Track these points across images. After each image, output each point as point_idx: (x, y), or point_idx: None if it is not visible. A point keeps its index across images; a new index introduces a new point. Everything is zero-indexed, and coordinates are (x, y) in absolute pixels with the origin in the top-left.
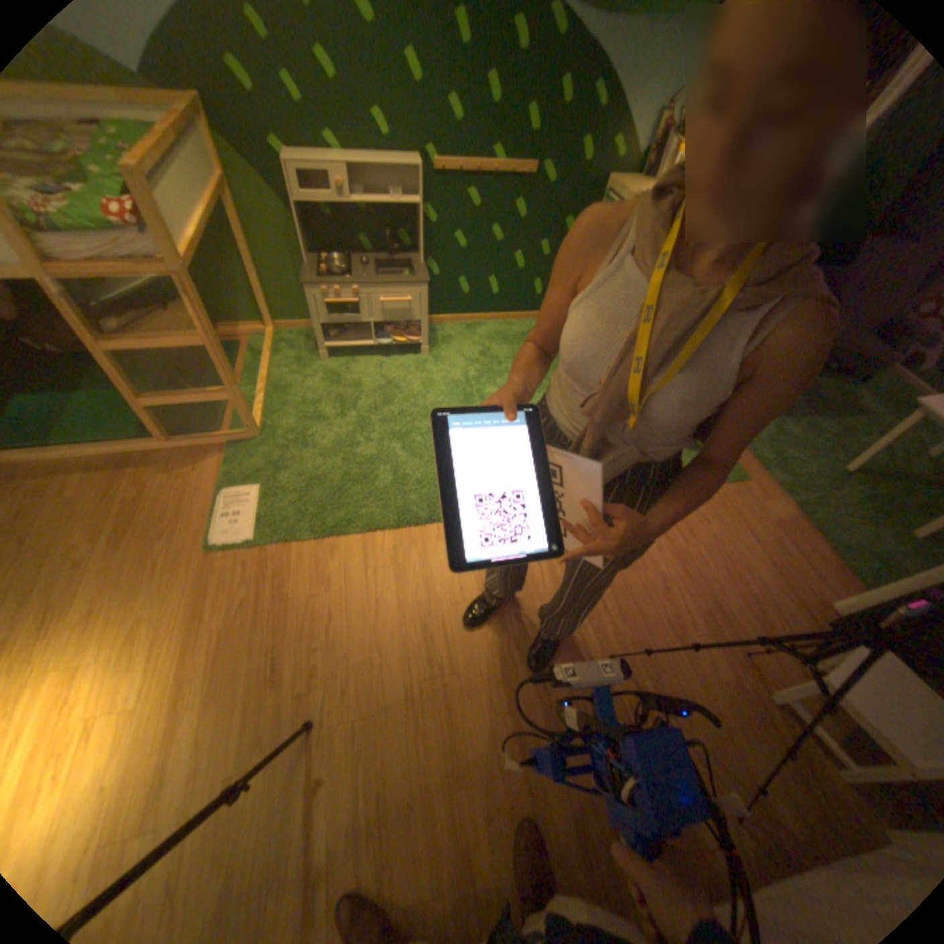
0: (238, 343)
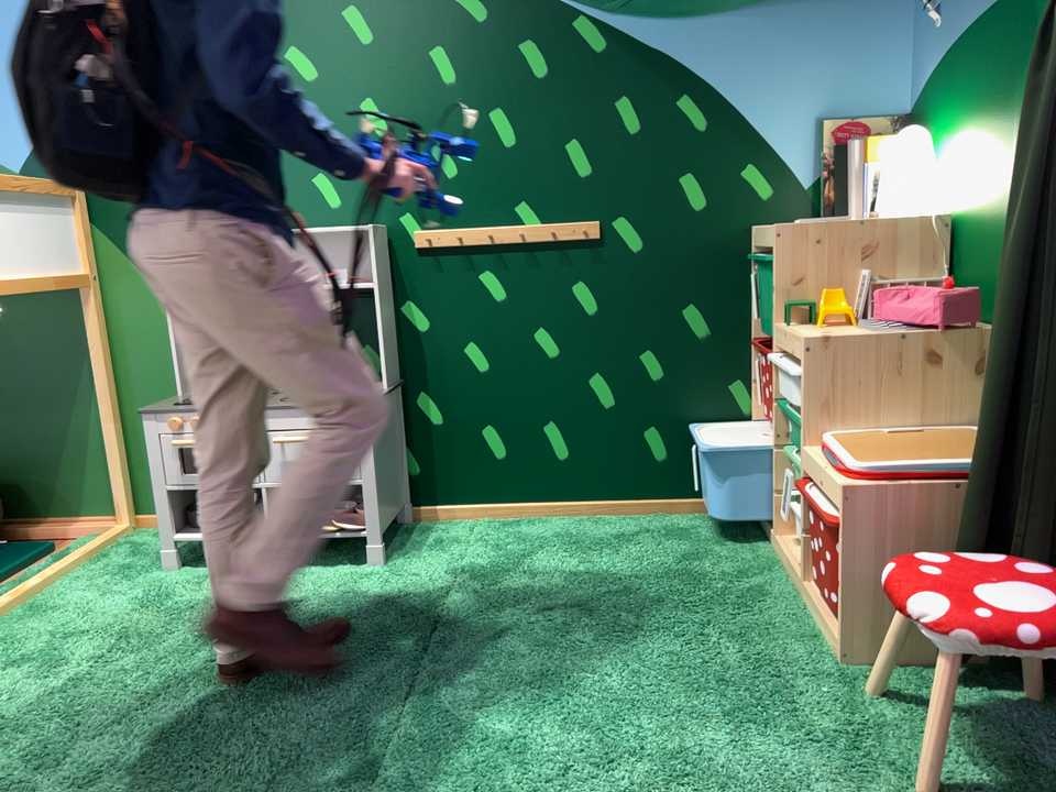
0: (57, 547)
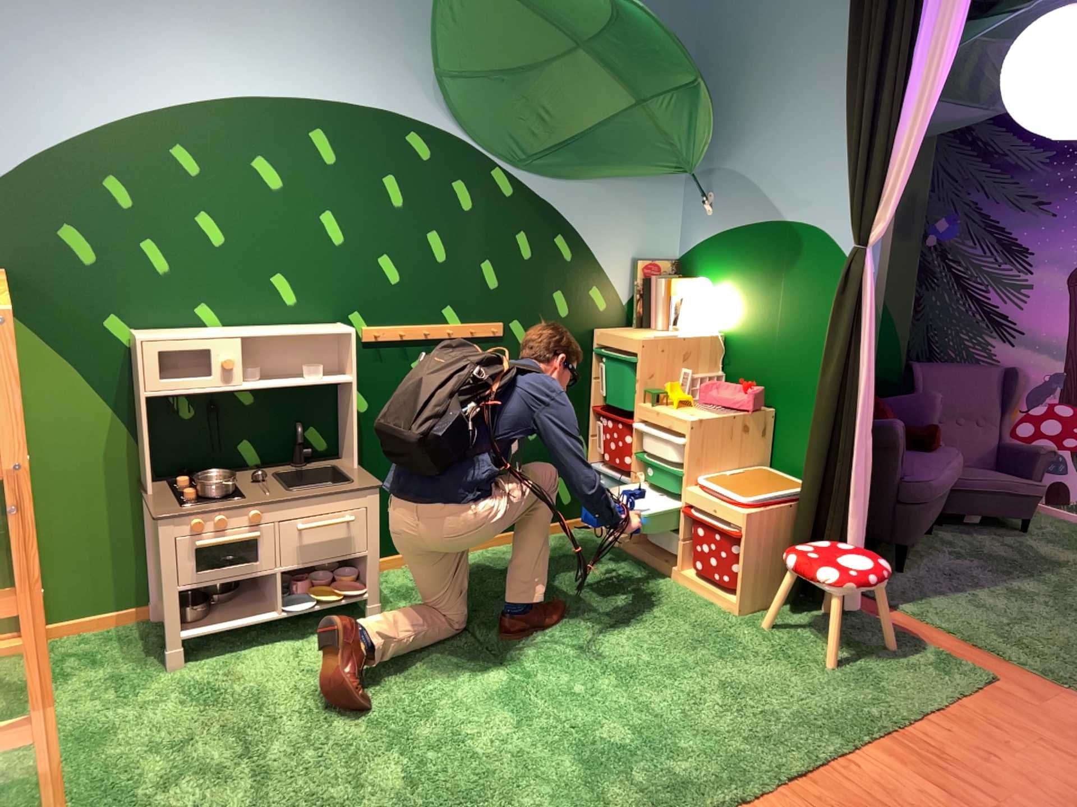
0: None
